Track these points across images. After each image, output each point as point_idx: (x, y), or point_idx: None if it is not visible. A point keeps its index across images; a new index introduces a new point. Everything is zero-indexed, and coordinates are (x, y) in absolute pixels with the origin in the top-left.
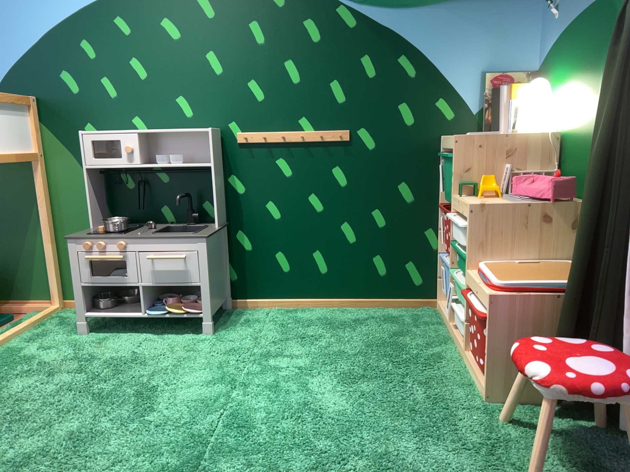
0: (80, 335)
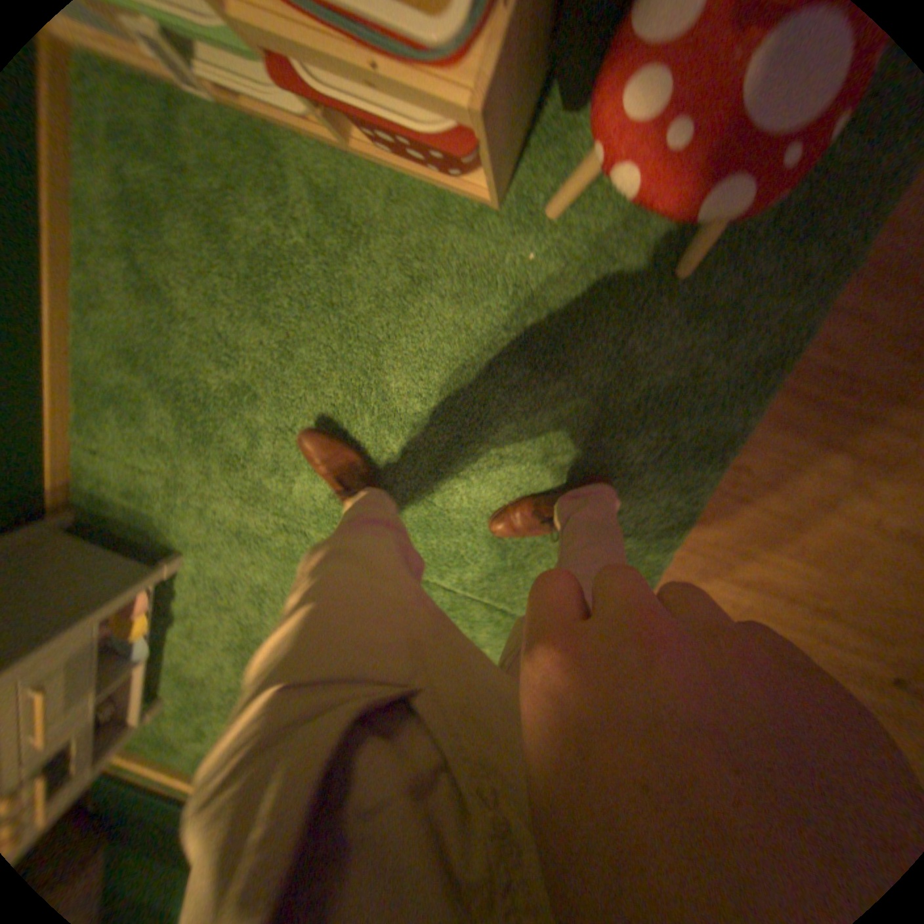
0: (162, 704)
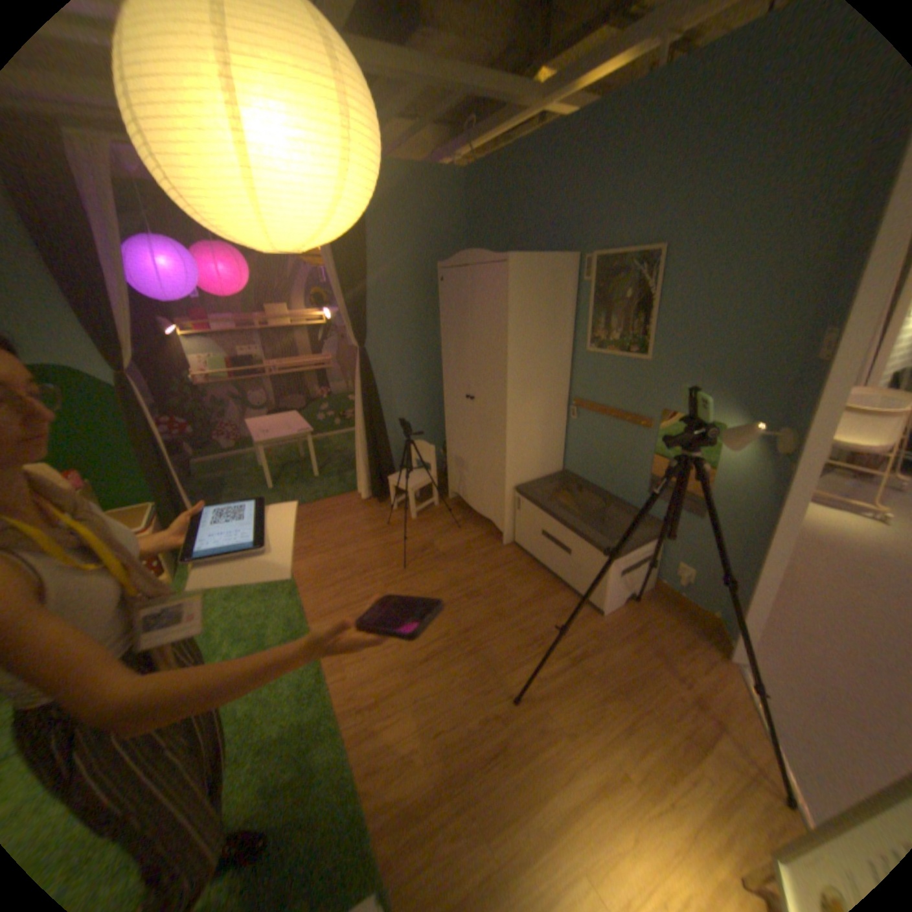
0: None
